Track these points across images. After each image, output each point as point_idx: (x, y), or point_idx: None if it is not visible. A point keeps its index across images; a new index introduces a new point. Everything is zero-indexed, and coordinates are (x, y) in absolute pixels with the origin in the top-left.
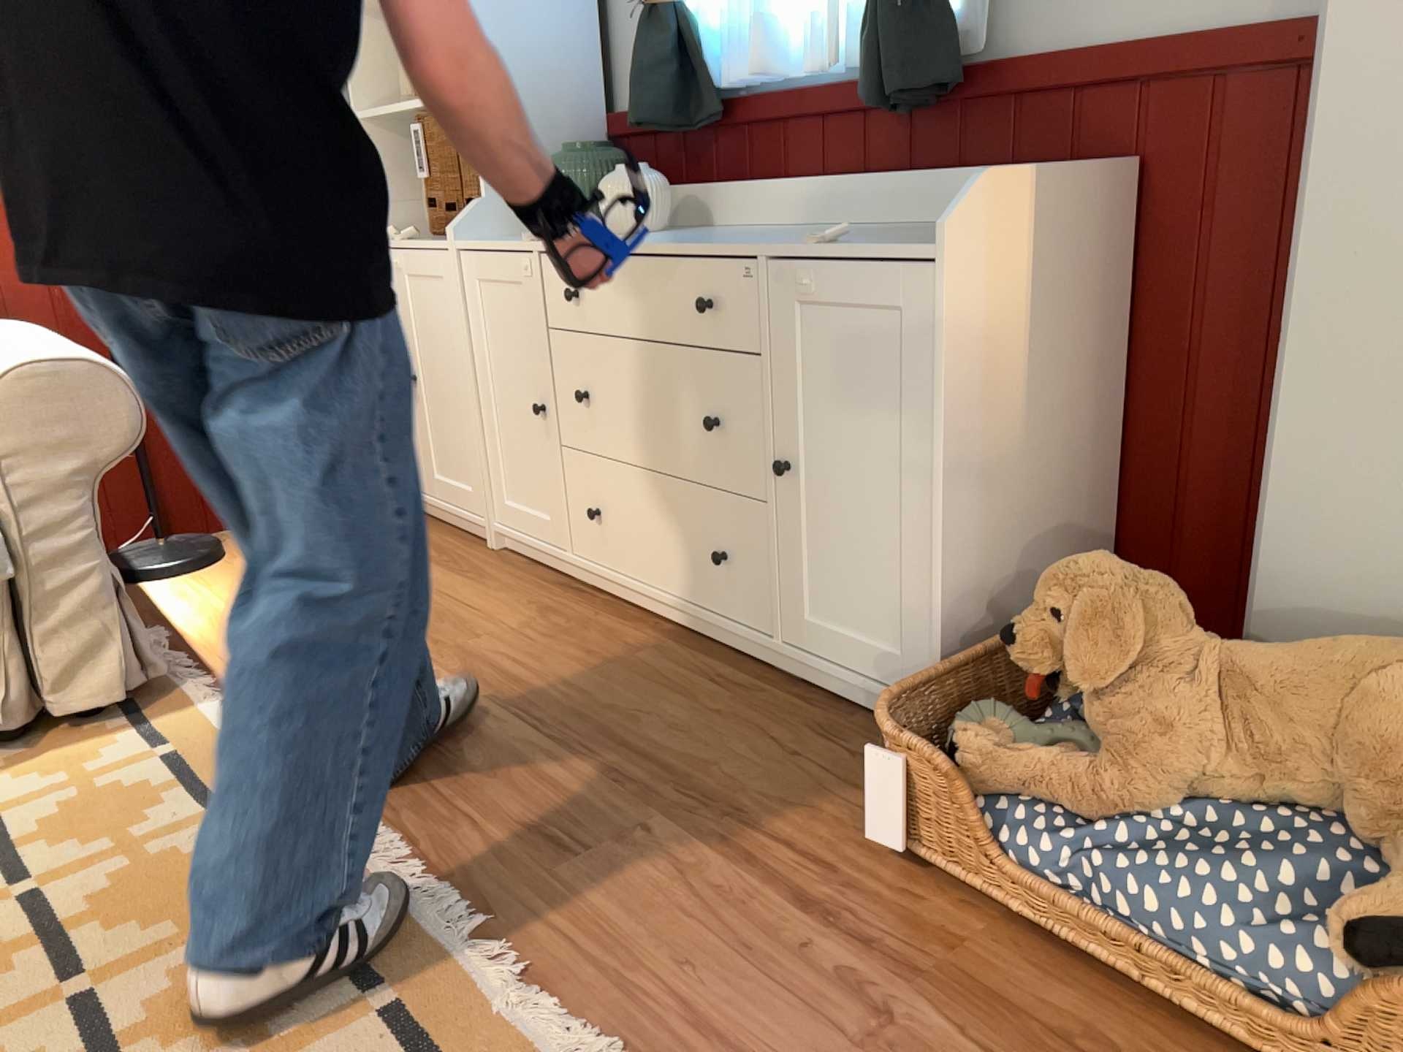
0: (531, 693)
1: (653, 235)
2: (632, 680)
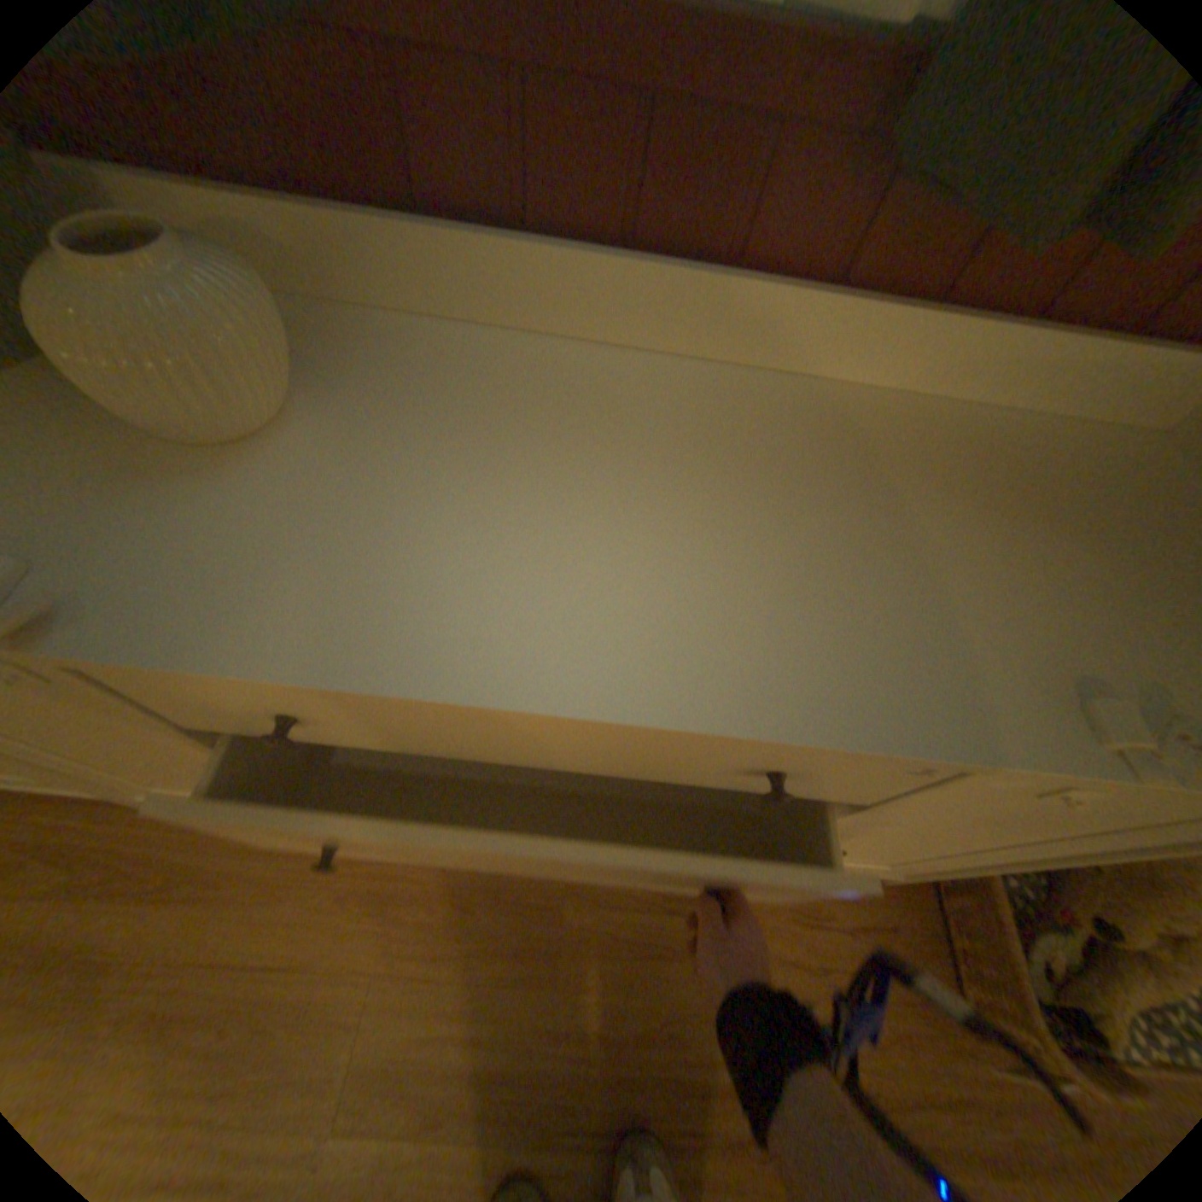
0: (541, 1084)
1: (338, 449)
2: (607, 969)
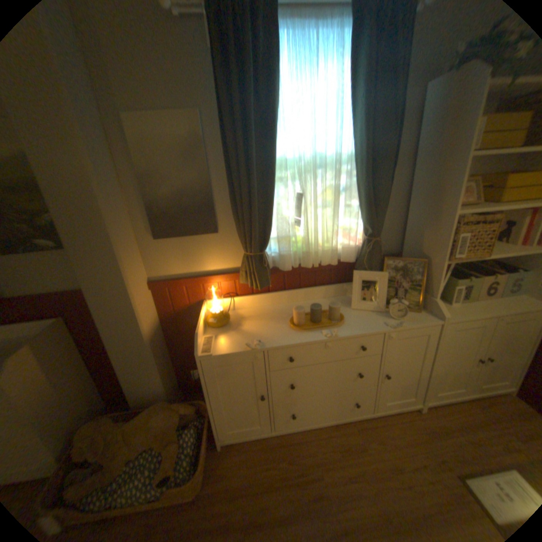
0: None
1: None
2: None
